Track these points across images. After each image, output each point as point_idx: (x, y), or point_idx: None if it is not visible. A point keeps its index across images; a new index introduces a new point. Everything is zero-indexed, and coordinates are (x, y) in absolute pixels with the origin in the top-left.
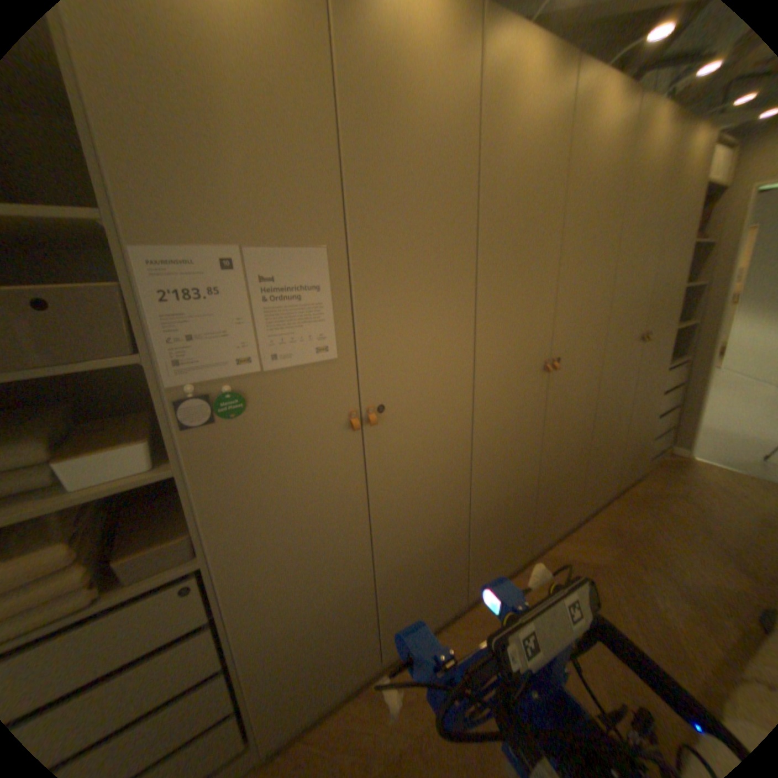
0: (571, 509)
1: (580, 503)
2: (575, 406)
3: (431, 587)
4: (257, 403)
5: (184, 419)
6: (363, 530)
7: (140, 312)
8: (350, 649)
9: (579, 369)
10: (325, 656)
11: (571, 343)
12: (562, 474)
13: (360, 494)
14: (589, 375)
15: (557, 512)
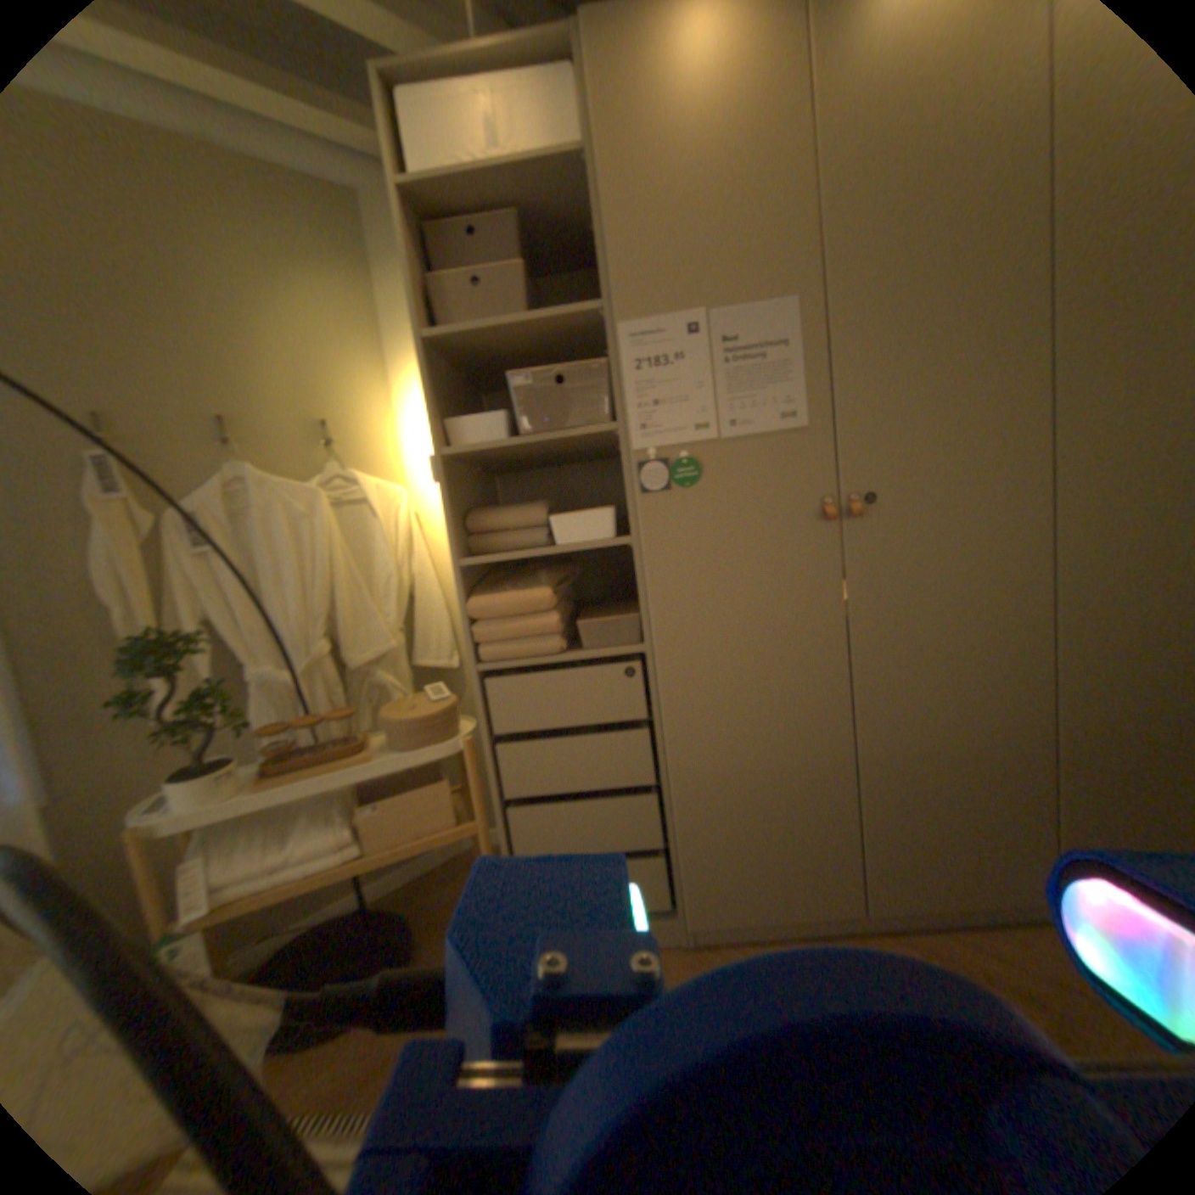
0: None
1: None
2: None
3: (963, 824)
4: (708, 472)
5: (640, 481)
6: (836, 673)
7: (616, 380)
8: (811, 853)
9: None
10: (772, 840)
11: None
12: None
13: (832, 616)
14: None
15: None
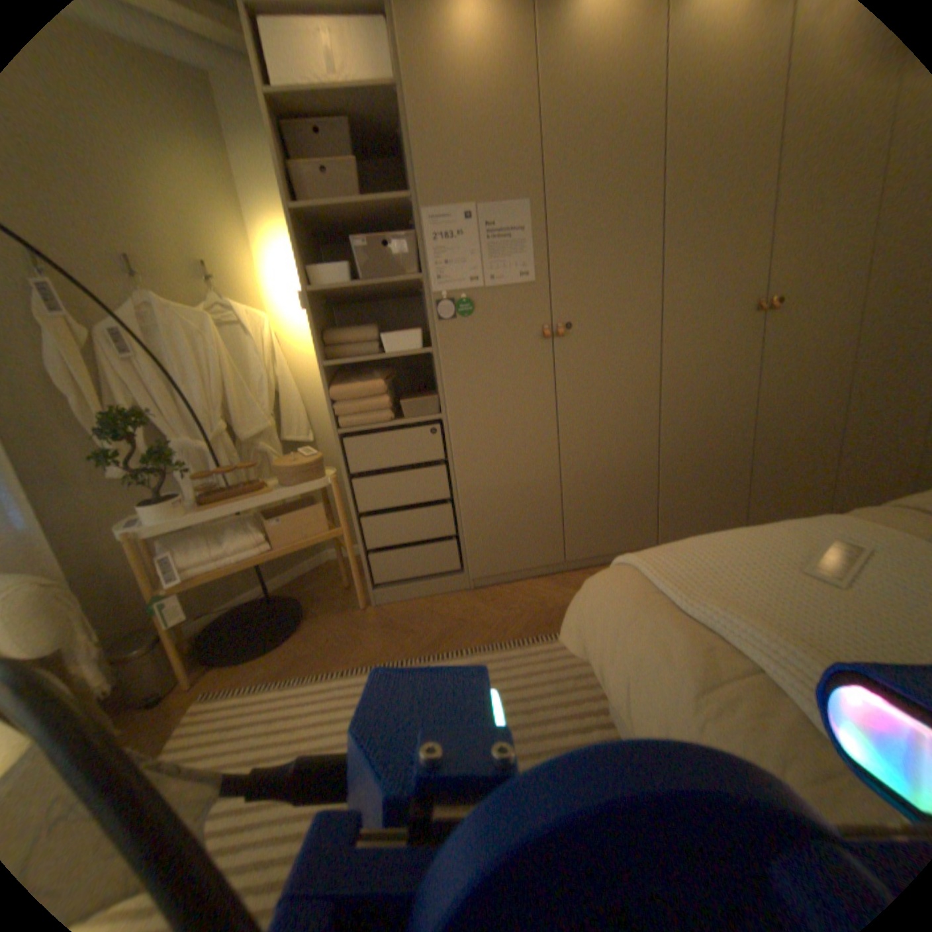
0: (811, 491)
1: (829, 488)
2: (811, 358)
3: (613, 507)
4: (478, 307)
5: (438, 312)
6: (549, 427)
7: (421, 246)
8: (536, 529)
9: (817, 313)
10: (515, 523)
11: (801, 281)
12: (792, 440)
13: (547, 395)
14: (835, 322)
15: (786, 487)
